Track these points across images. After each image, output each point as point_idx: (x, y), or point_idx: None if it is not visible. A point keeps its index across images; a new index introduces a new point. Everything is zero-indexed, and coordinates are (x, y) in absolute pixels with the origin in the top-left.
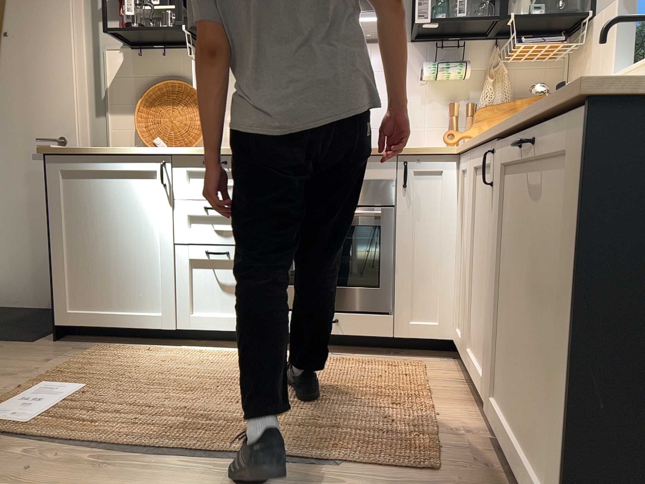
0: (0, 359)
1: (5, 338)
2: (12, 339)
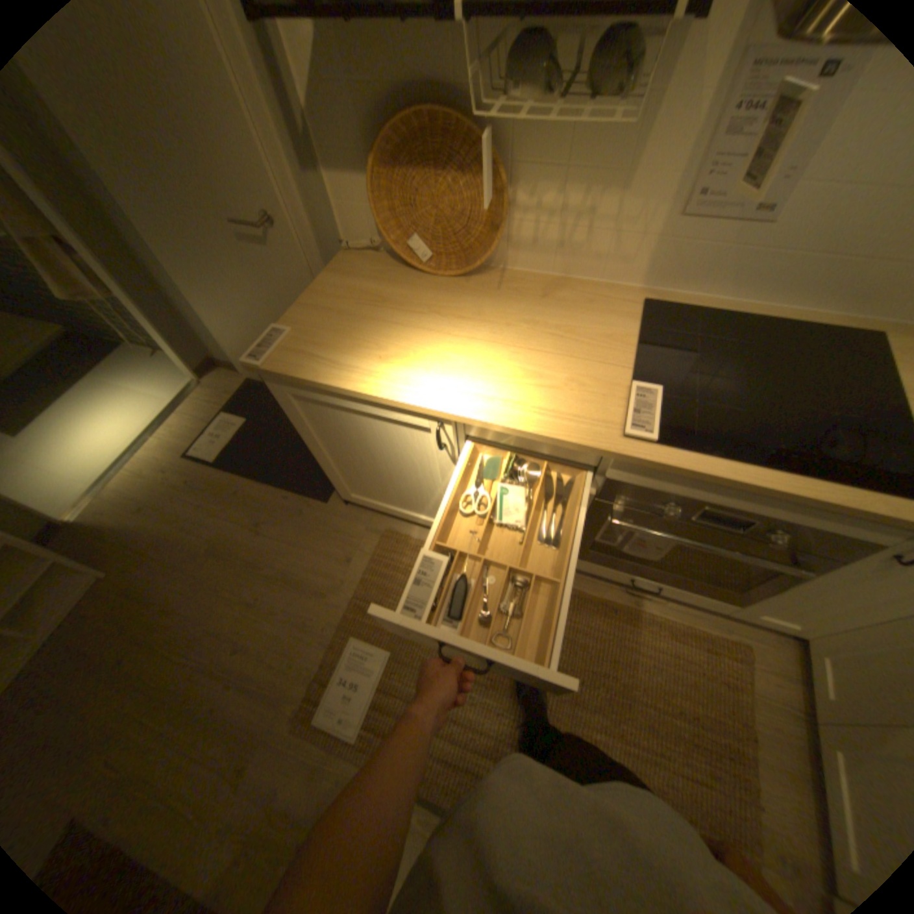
0: (304, 543)
1: (299, 487)
2: (306, 491)
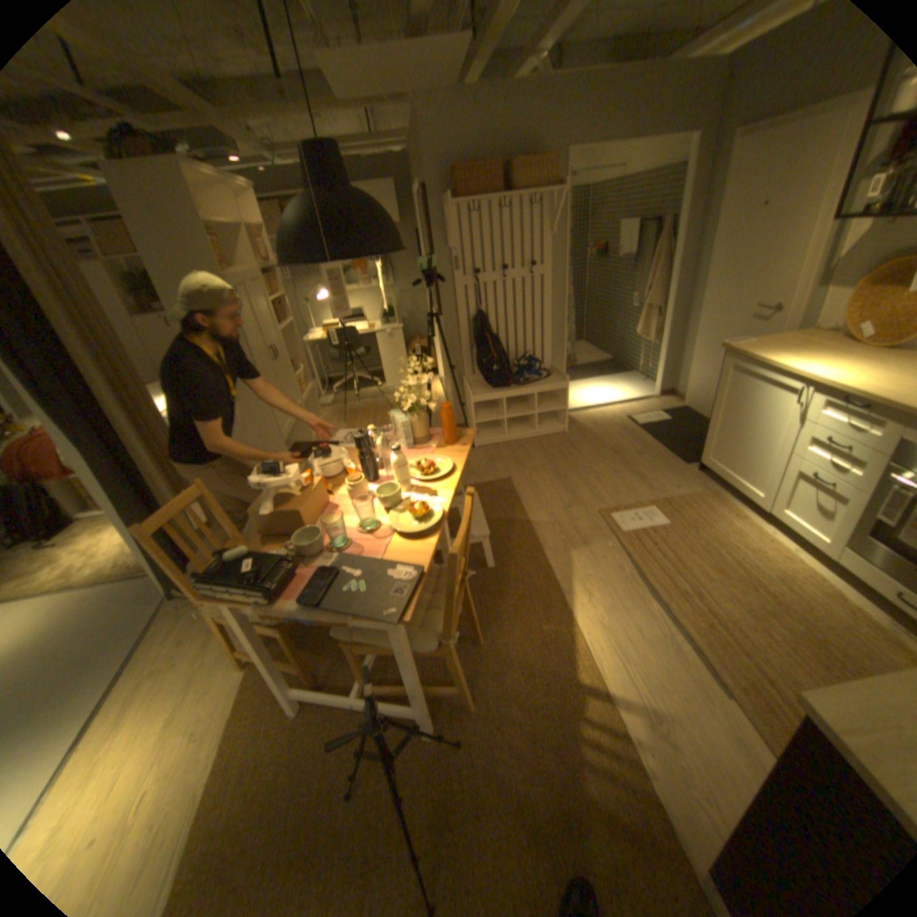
0: (661, 469)
1: (678, 452)
2: (680, 454)
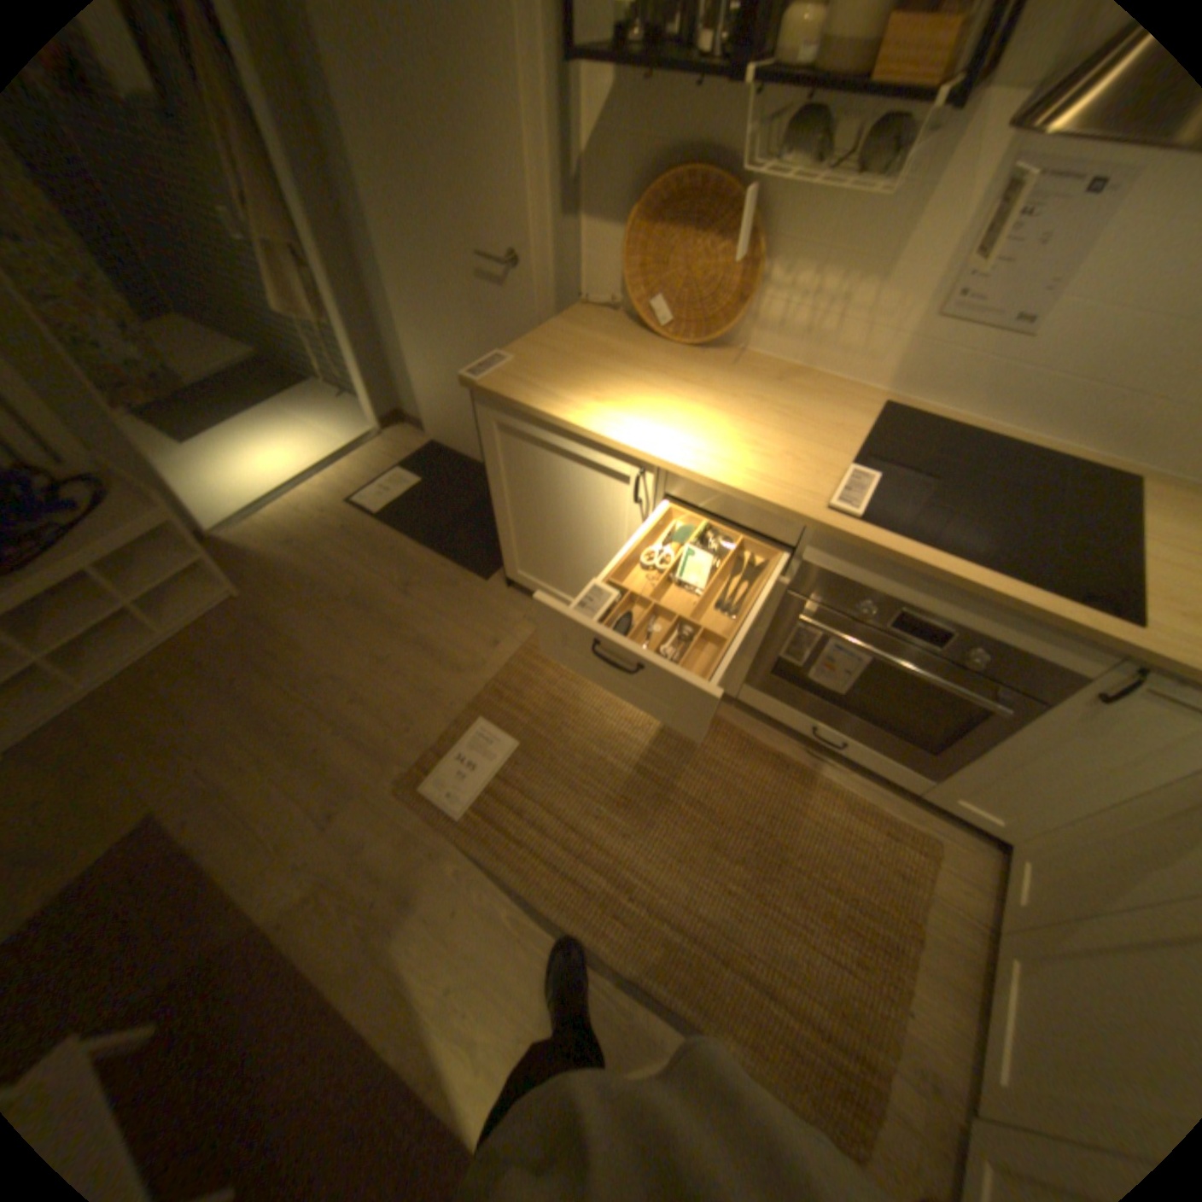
0: (452, 616)
1: (461, 560)
2: (467, 564)
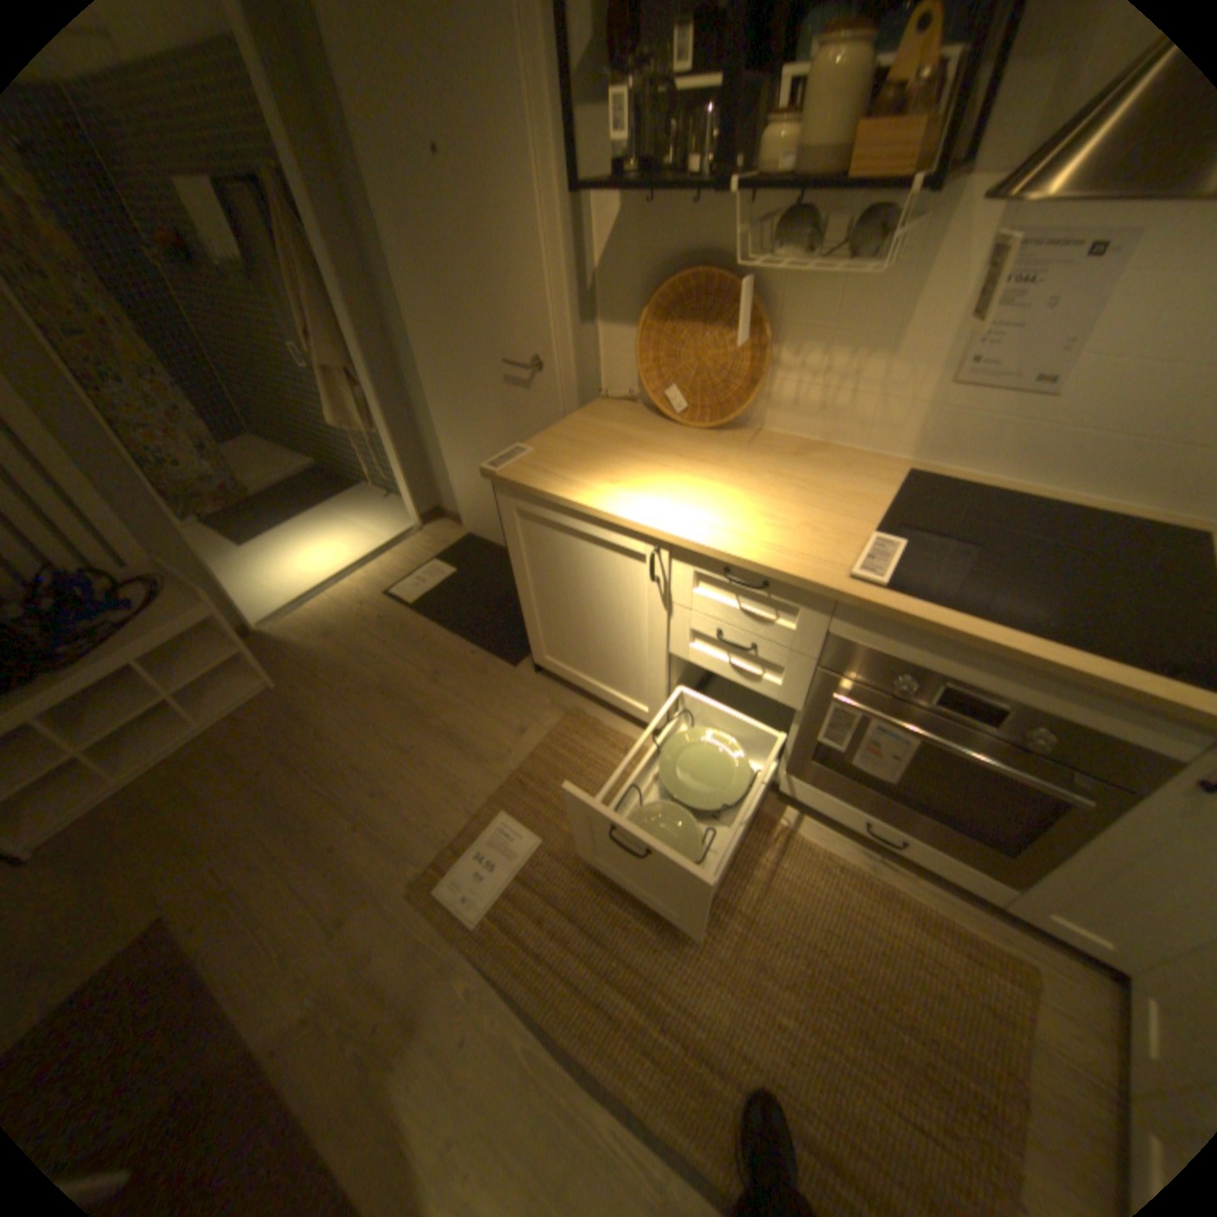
0: (480, 702)
1: (491, 645)
2: (497, 649)
